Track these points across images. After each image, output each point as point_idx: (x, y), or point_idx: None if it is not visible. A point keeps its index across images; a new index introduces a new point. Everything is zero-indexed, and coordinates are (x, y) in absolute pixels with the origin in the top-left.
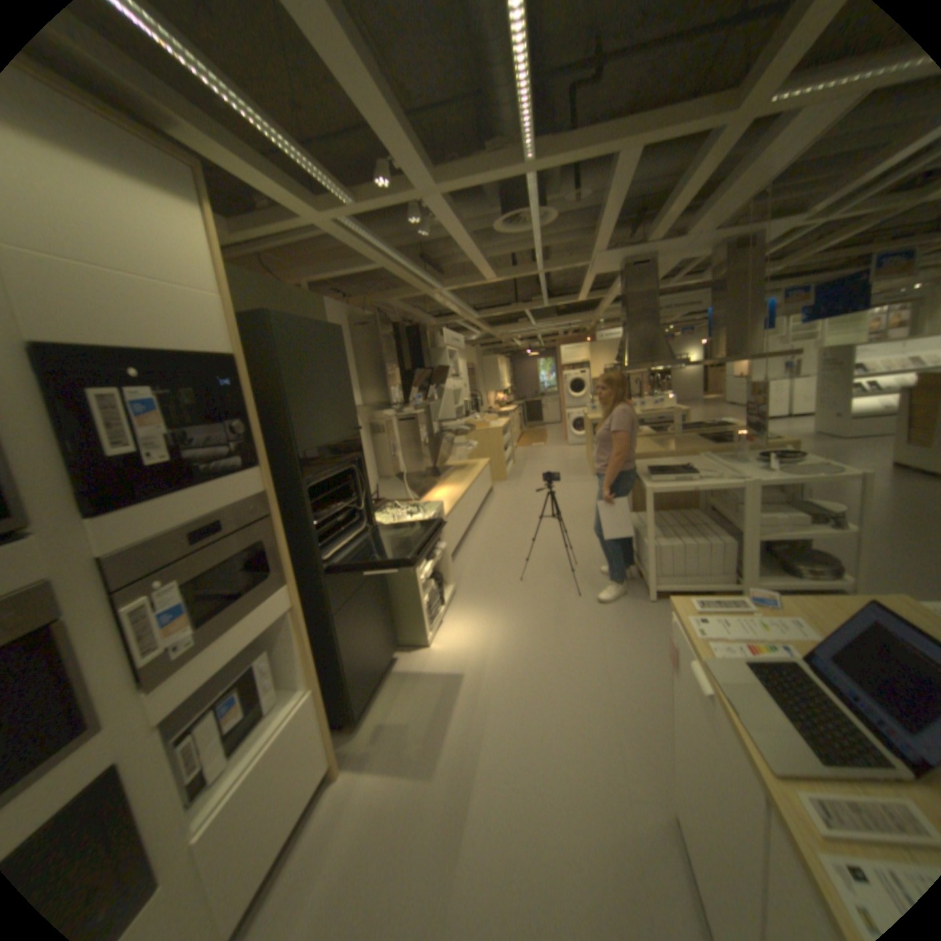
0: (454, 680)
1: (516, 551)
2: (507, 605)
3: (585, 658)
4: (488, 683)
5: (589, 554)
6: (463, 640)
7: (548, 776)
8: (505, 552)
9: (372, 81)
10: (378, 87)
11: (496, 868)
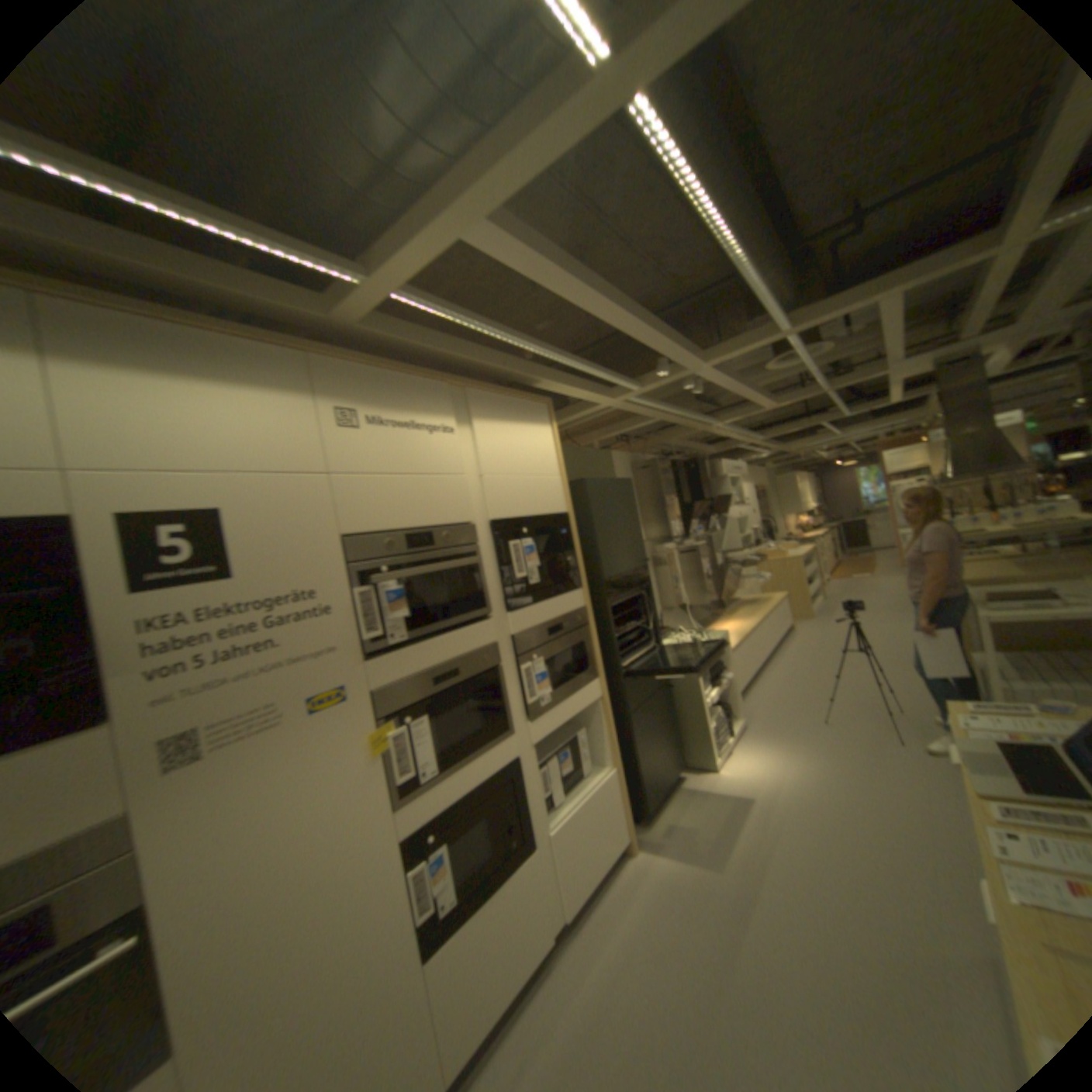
0: (745, 803)
1: (821, 695)
2: (807, 746)
3: (902, 806)
4: (782, 811)
5: (923, 704)
6: (755, 772)
7: (844, 894)
8: (807, 695)
9: (657, 333)
10: (661, 334)
11: (784, 946)
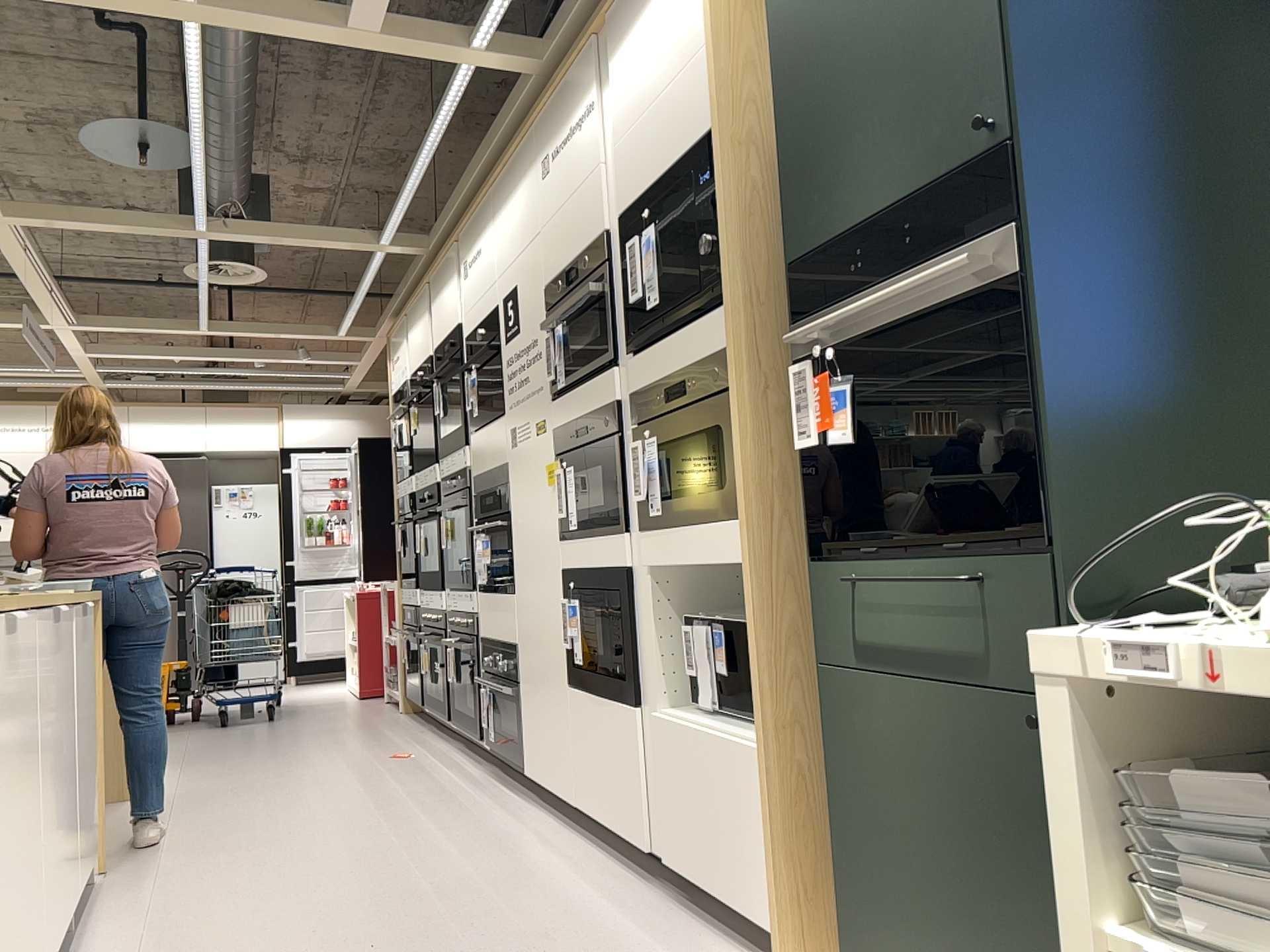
0: None
1: None
2: None
3: None
4: None
5: None
6: None
7: None
8: None
9: None
10: None
11: None
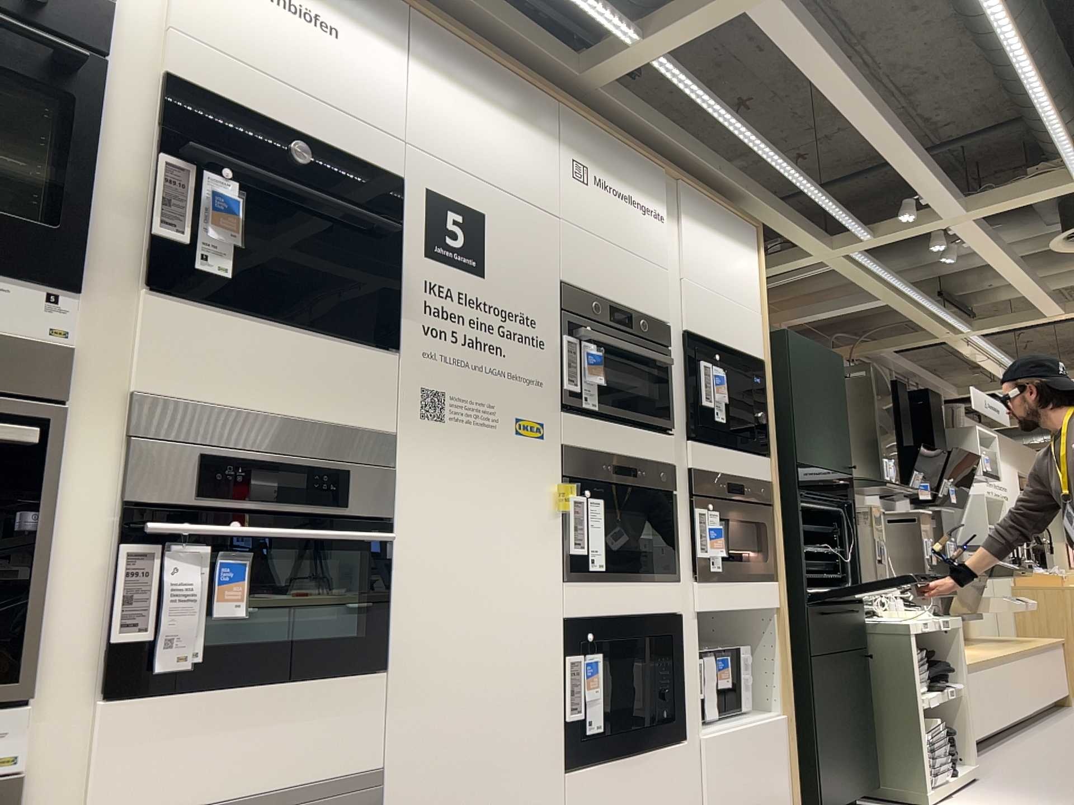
0: None
1: None
2: None
3: None
4: None
5: None
6: None
7: None
8: None
9: (908, 154)
10: (912, 157)
11: None
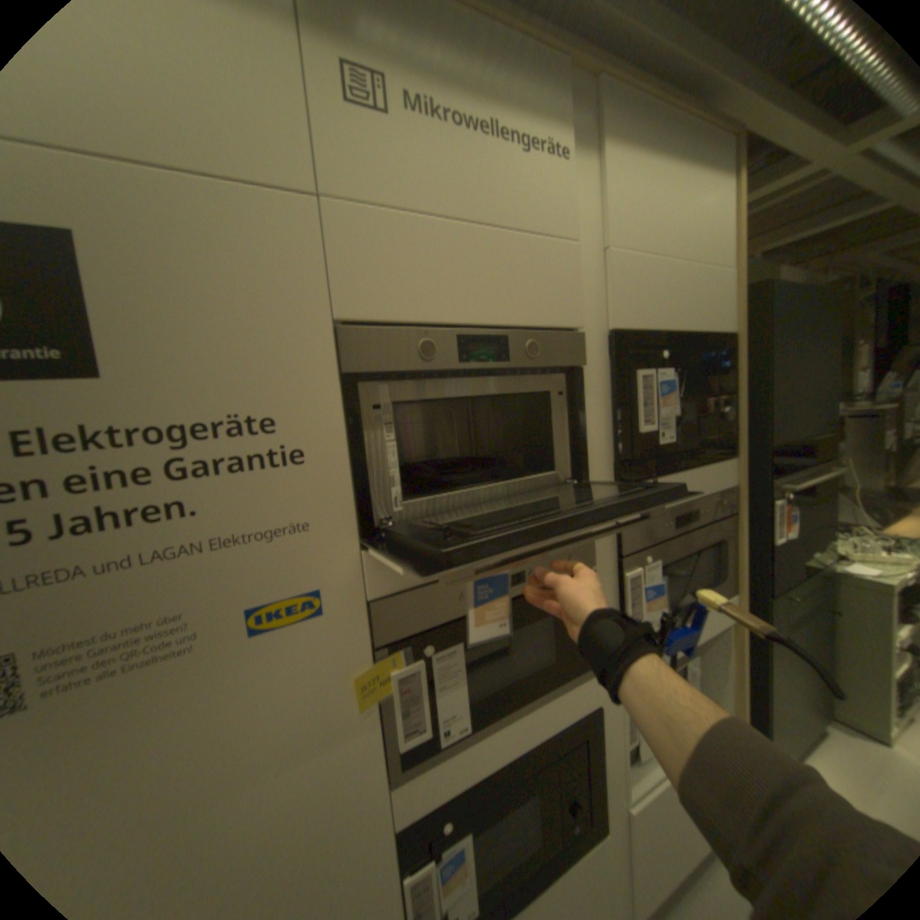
0: None
1: None
2: None
3: None
4: None
5: None
6: None
7: None
8: None
9: None
10: None
11: None
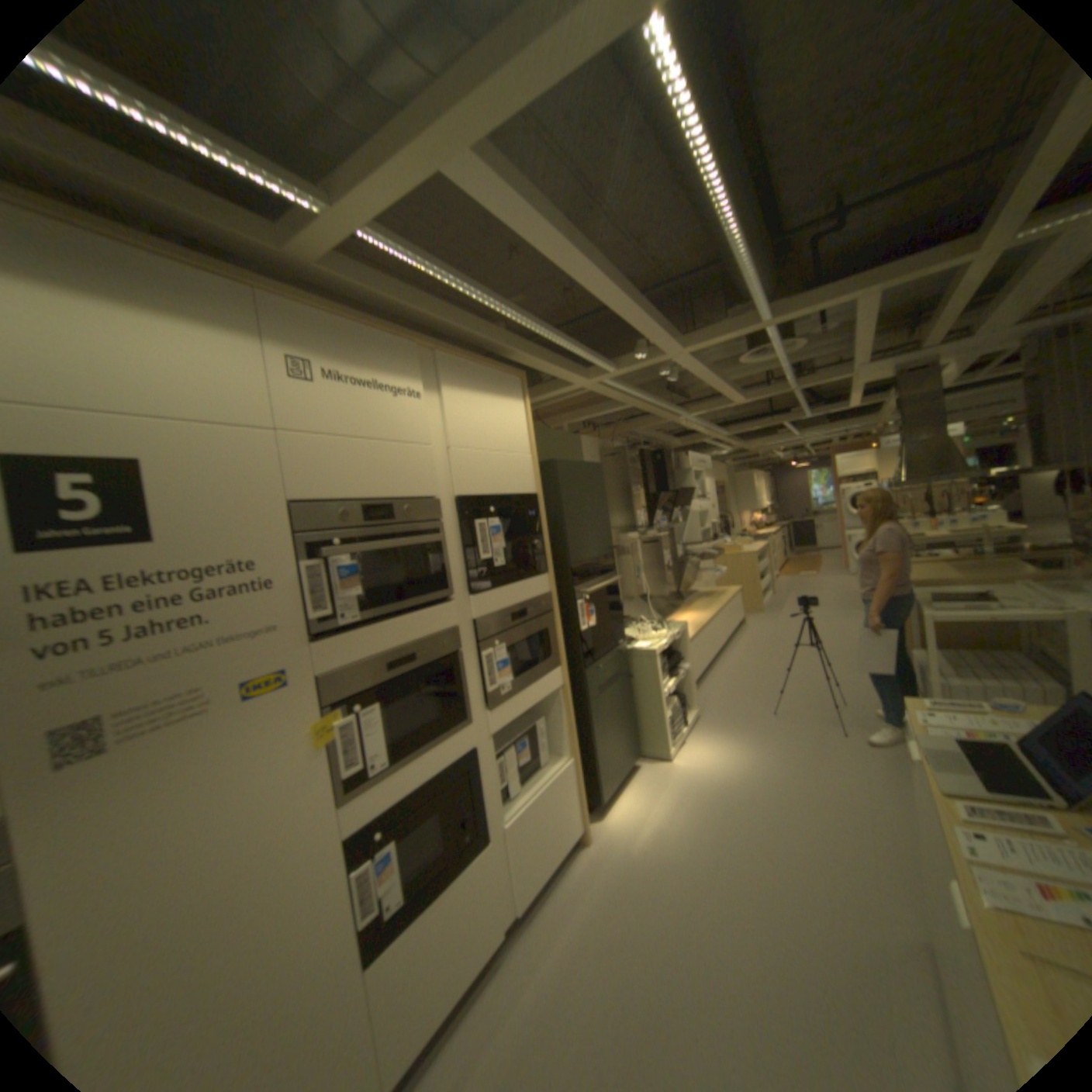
0: (697, 792)
1: (771, 686)
2: (757, 736)
3: (845, 795)
4: (733, 800)
5: (865, 697)
6: (707, 761)
7: (791, 882)
8: (757, 686)
9: (640, 310)
10: (643, 312)
11: (734, 935)
